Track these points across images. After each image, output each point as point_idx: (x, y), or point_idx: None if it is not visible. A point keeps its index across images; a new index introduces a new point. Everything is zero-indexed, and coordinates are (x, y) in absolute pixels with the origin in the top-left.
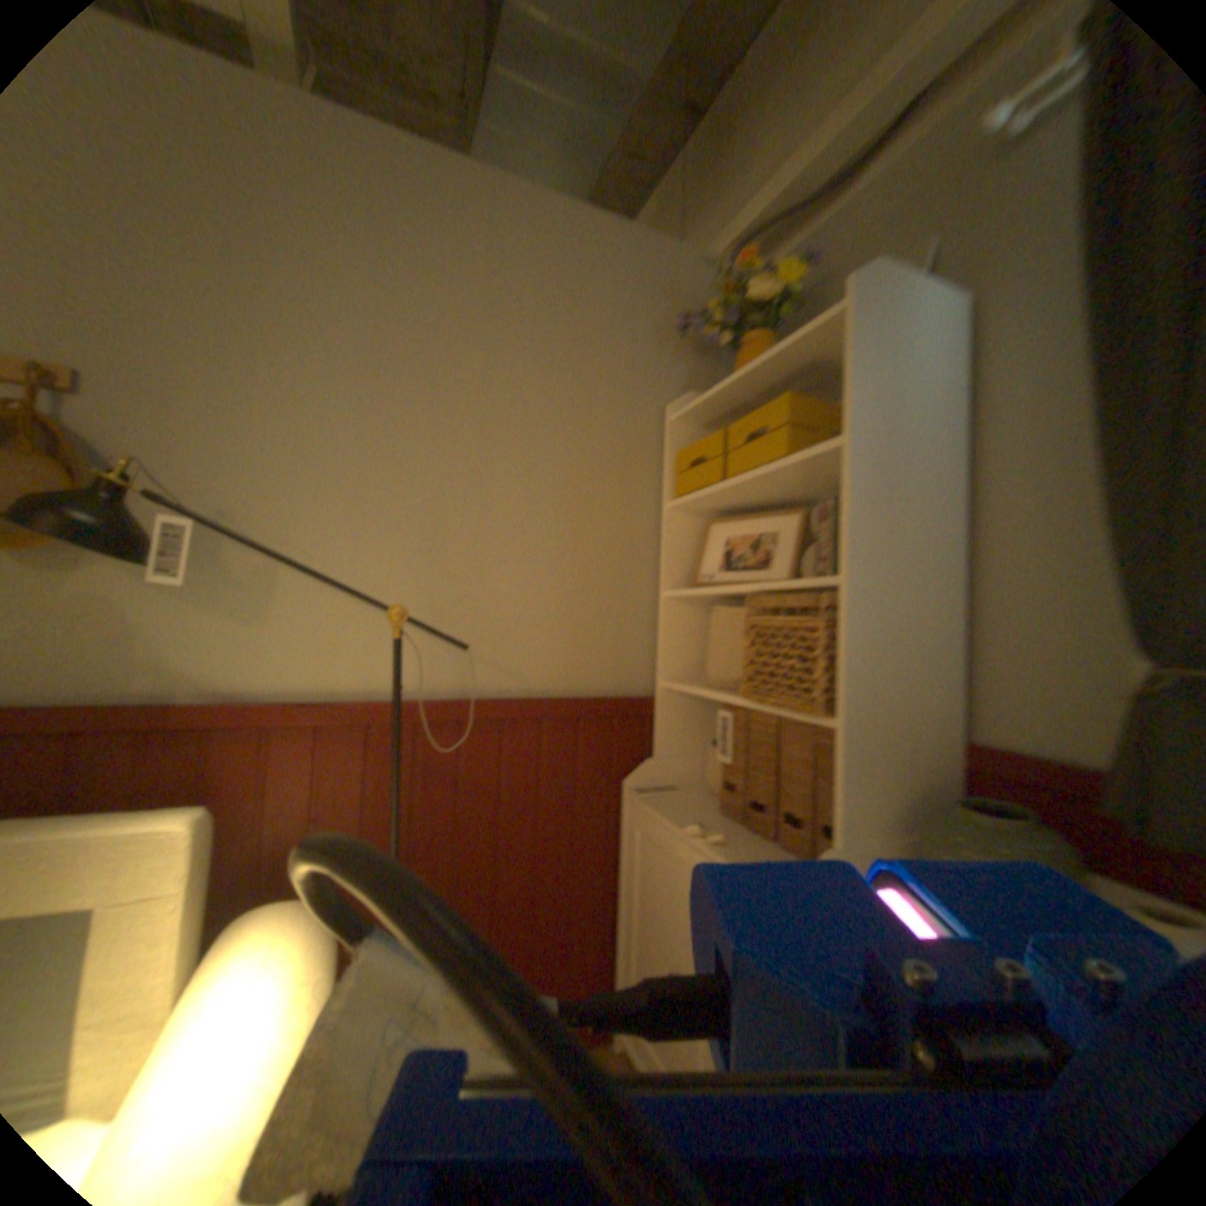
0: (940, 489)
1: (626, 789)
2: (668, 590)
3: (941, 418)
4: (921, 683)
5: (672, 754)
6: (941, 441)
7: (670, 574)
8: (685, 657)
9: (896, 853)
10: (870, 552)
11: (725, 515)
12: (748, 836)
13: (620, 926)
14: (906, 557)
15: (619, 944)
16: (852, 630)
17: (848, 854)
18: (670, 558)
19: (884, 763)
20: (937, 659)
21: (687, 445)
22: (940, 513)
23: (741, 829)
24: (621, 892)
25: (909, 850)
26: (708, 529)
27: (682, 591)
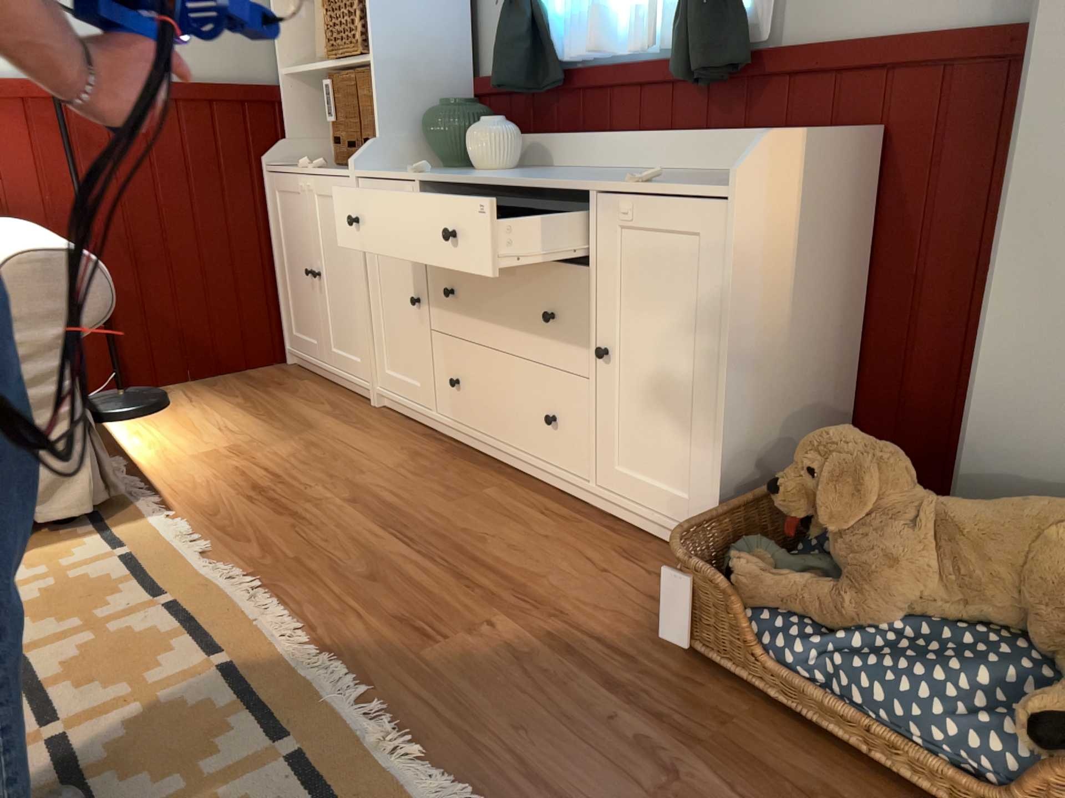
0: None
1: (262, 168)
2: None
3: None
4: (427, 36)
5: (299, 140)
6: None
7: None
8: (300, 53)
9: (411, 144)
10: None
11: None
12: (343, 169)
13: (275, 277)
14: None
15: (276, 290)
16: None
17: (378, 141)
18: None
19: (401, 87)
20: (439, 19)
21: None
22: None
23: (341, 169)
24: (272, 251)
25: (422, 143)
26: None
27: None
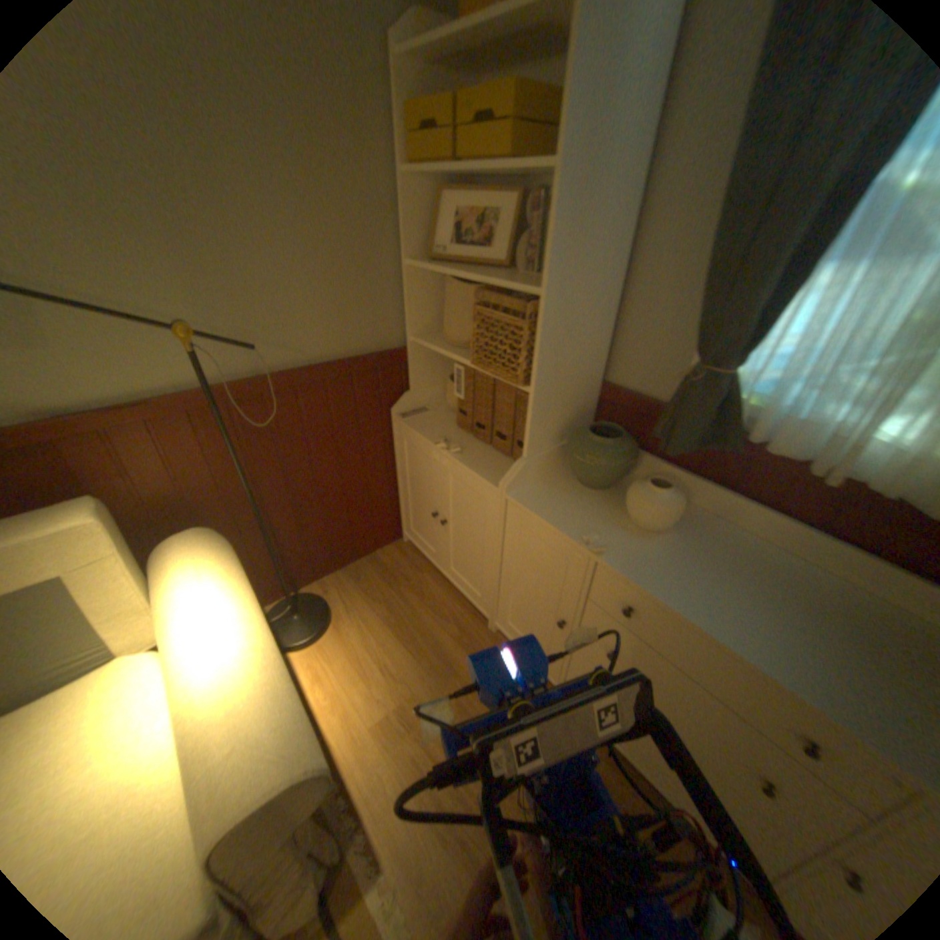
0: (620, 203)
1: (392, 414)
2: (409, 260)
3: (635, 129)
4: (581, 356)
5: (421, 387)
6: (630, 155)
7: (408, 244)
8: (426, 315)
9: (552, 454)
10: (562, 271)
11: (454, 176)
12: (473, 443)
13: (398, 488)
14: (586, 268)
15: (399, 496)
16: (543, 332)
17: (528, 460)
18: (408, 228)
19: (553, 409)
20: (594, 337)
21: (414, 93)
22: (616, 225)
23: (469, 438)
24: (397, 471)
25: (559, 450)
26: (439, 194)
27: (420, 259)
